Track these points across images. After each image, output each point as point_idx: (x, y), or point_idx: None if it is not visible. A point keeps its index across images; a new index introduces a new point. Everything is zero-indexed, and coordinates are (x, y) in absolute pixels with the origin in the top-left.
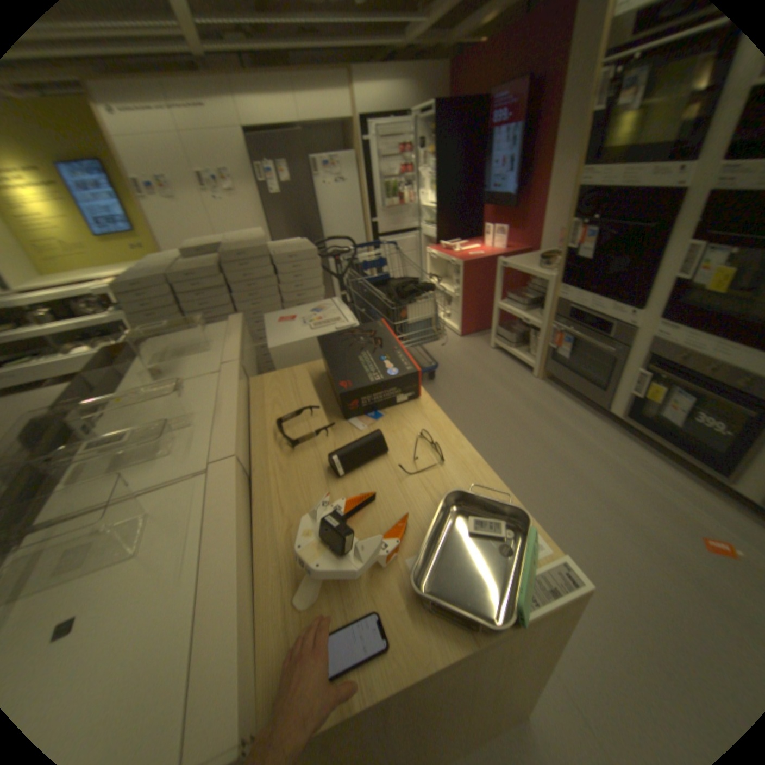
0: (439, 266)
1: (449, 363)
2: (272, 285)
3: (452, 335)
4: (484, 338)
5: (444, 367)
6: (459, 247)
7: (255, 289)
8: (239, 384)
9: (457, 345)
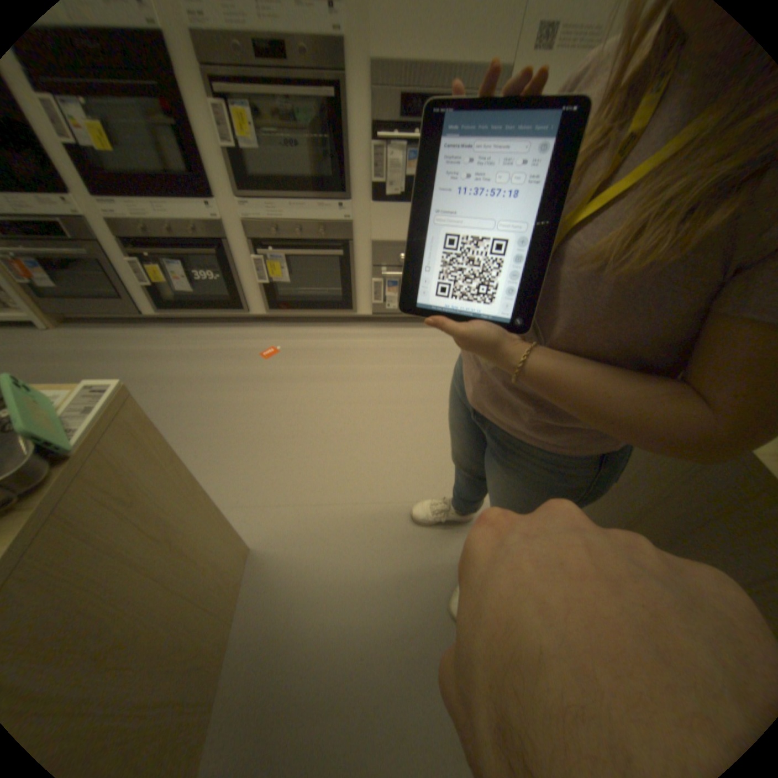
0: None
1: None
2: None
3: None
4: None
5: None
6: None
7: None
8: None
9: None
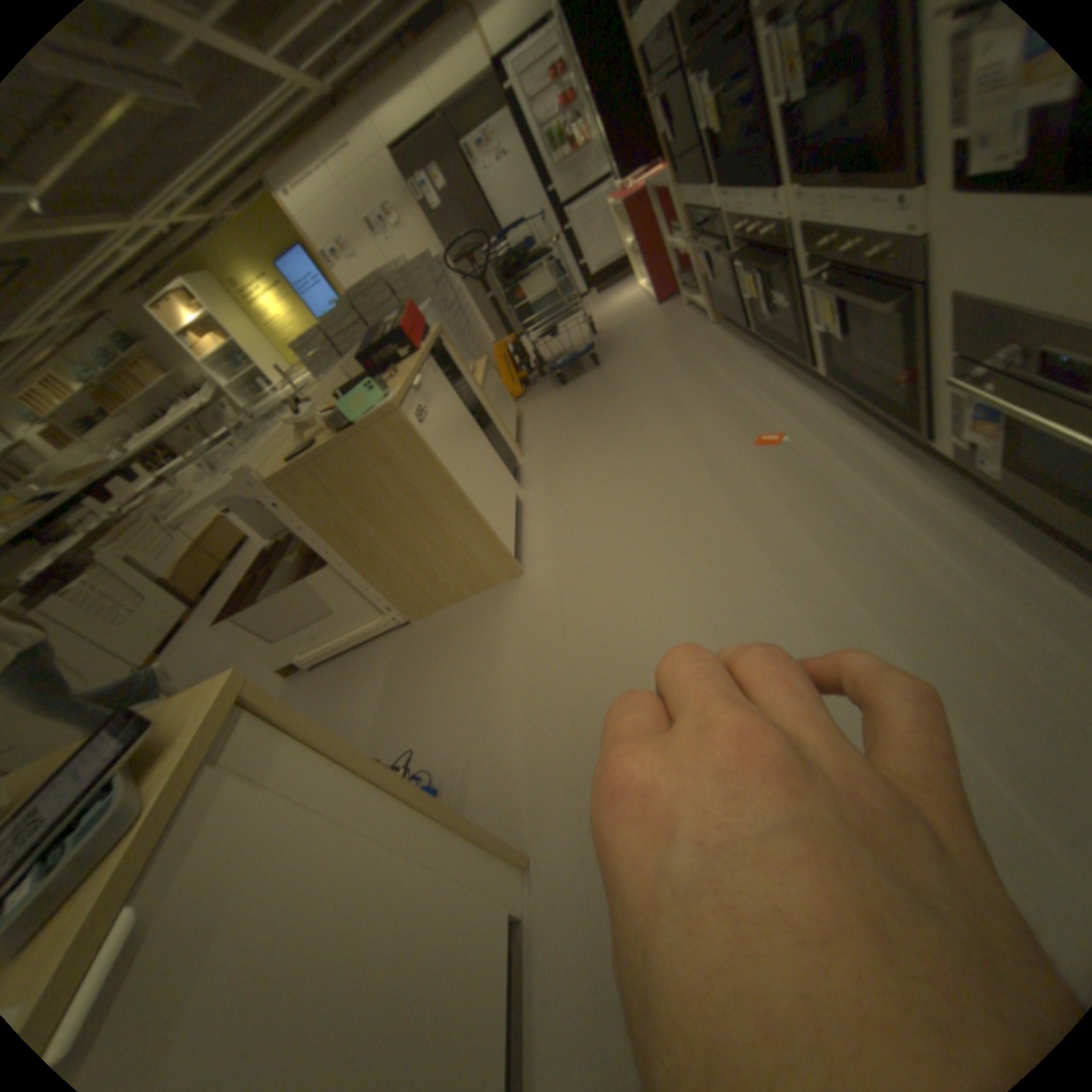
0: (624, 212)
1: (624, 338)
2: (391, 302)
3: (650, 301)
4: (684, 292)
5: (617, 343)
6: (640, 174)
7: (379, 310)
8: (326, 374)
9: (647, 313)
